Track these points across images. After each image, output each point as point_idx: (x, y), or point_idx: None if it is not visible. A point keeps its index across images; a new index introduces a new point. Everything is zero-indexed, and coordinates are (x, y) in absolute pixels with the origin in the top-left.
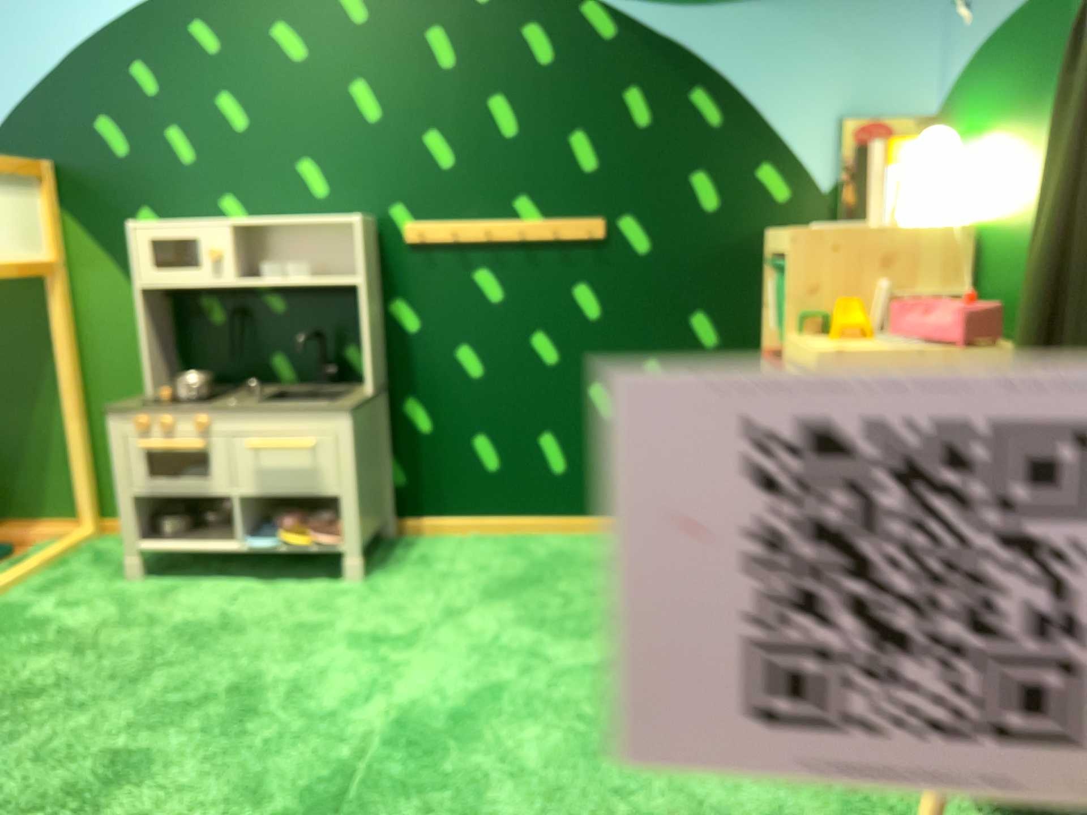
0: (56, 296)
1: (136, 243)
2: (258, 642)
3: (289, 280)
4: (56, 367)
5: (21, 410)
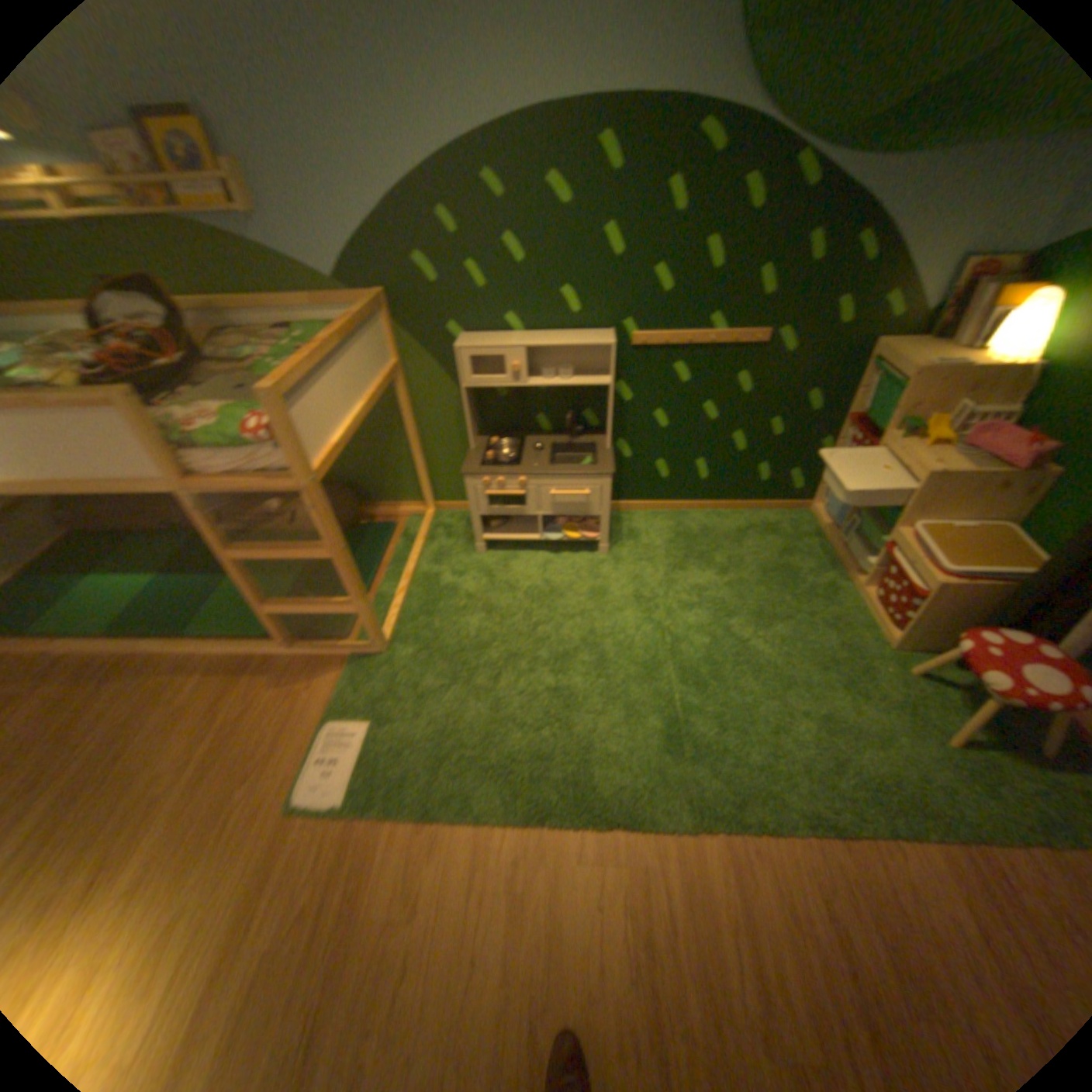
0: (403, 385)
1: (463, 360)
2: (576, 602)
3: (558, 377)
4: (407, 427)
5: (385, 446)
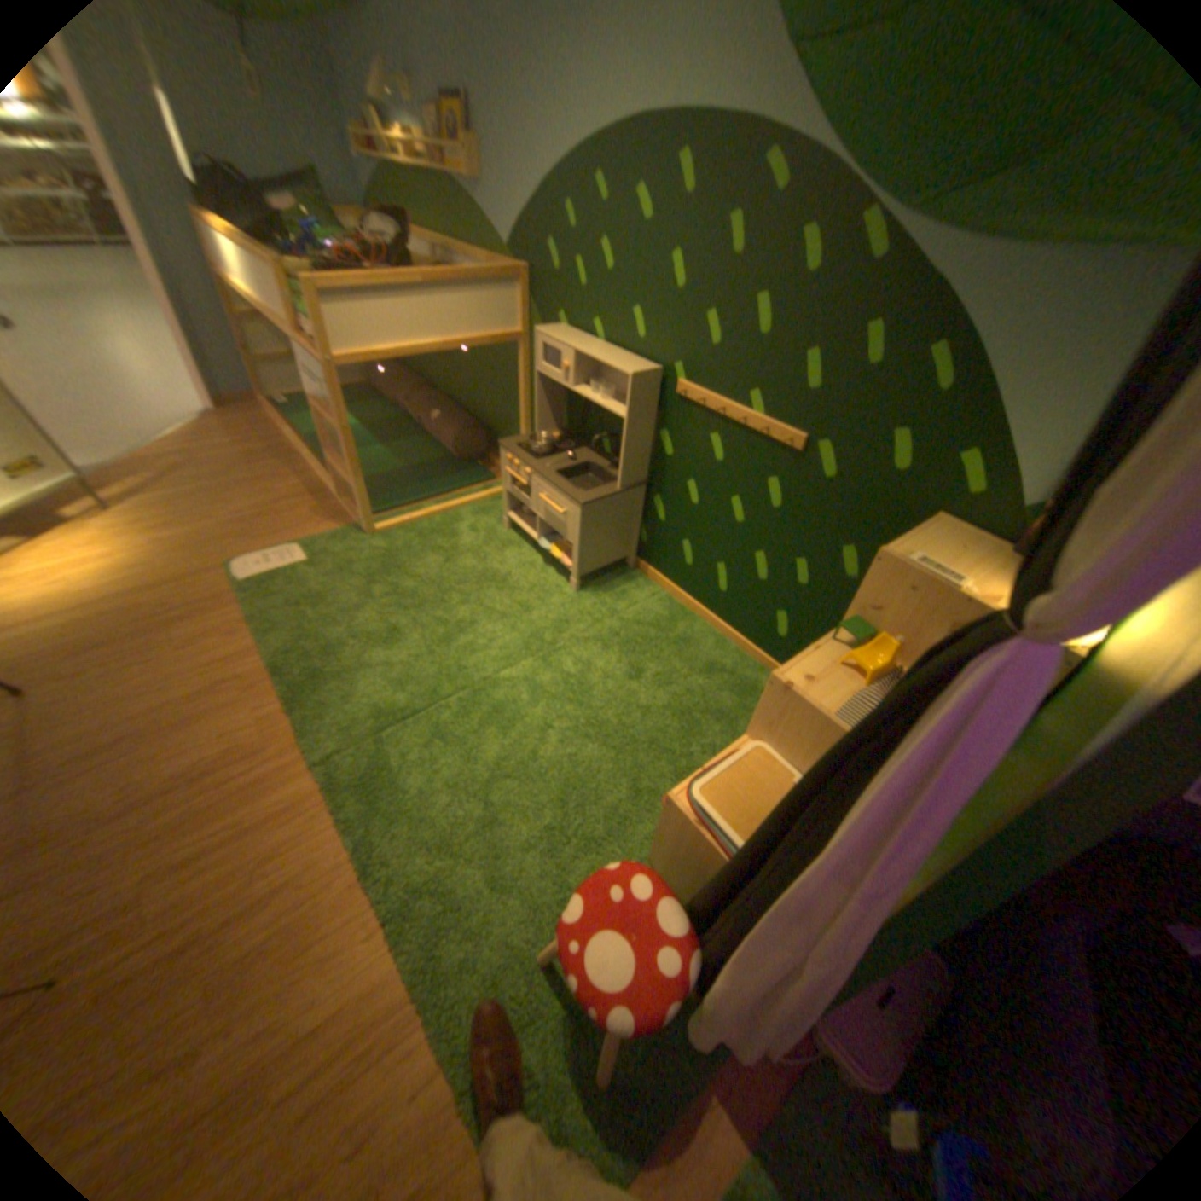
0: (521, 357)
1: (537, 346)
2: (500, 602)
3: (605, 397)
4: (519, 397)
5: (513, 410)
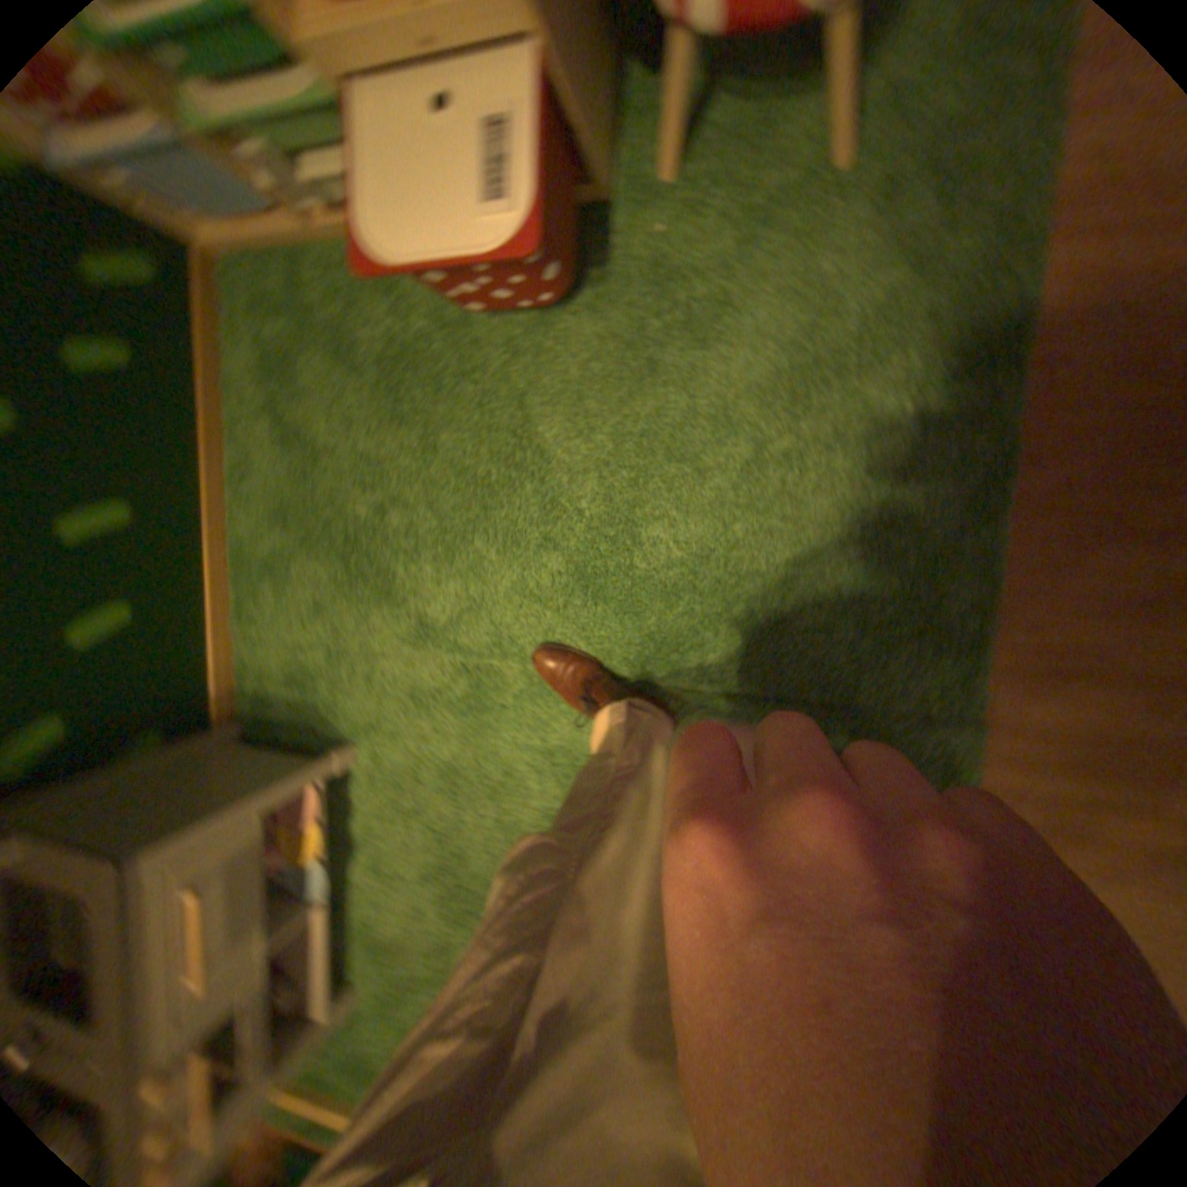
0: None
1: None
2: (473, 827)
3: None
4: None
5: None
